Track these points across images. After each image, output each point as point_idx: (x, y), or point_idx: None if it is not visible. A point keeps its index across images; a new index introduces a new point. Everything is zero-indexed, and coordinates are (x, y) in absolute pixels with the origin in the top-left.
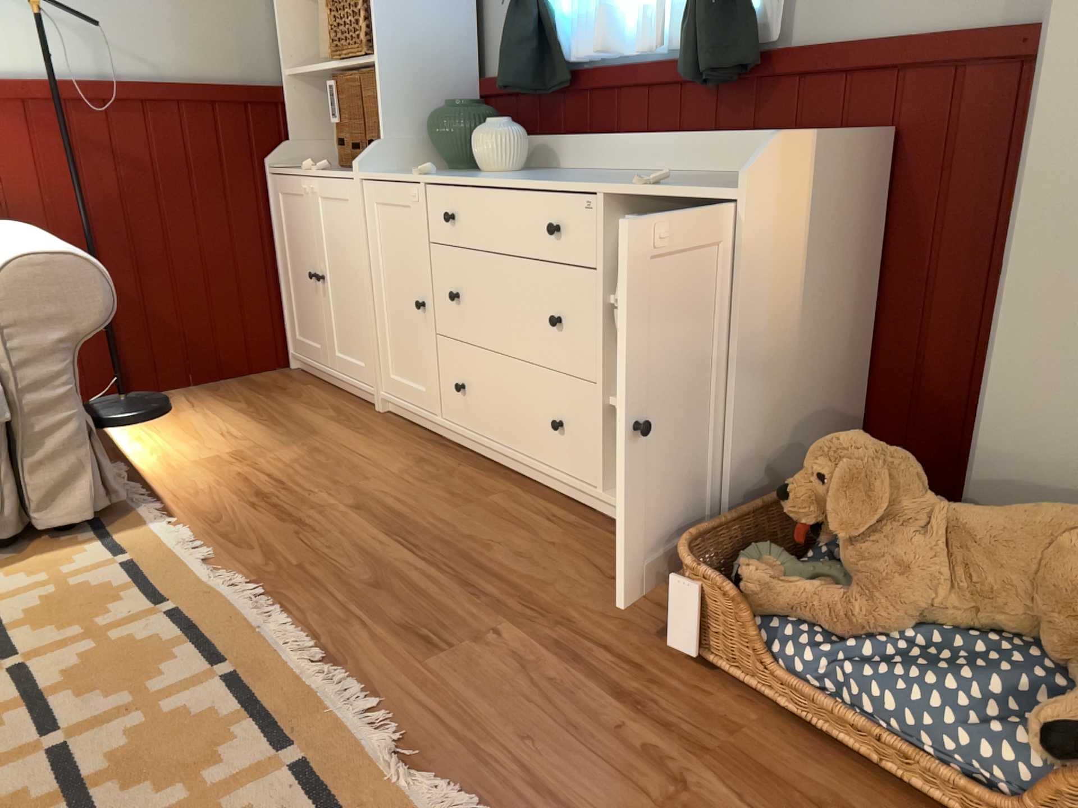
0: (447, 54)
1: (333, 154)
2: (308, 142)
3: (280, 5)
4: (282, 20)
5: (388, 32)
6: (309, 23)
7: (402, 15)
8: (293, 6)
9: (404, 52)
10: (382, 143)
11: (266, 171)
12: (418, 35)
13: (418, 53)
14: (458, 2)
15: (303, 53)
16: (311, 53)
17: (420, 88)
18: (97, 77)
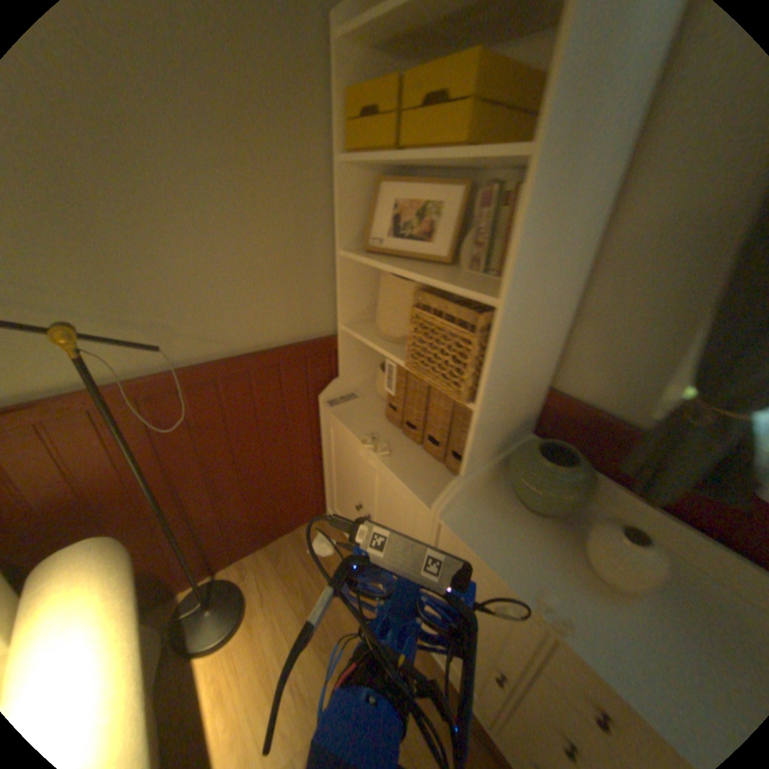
0: (538, 379)
1: (373, 377)
2: (356, 373)
3: (344, 265)
4: (344, 280)
5: (499, 383)
6: (367, 277)
7: (516, 360)
8: (355, 265)
9: (507, 394)
10: (466, 481)
11: (320, 400)
12: (522, 372)
13: (518, 389)
14: (564, 326)
15: (359, 305)
16: (366, 303)
17: (509, 419)
18: (165, 363)
